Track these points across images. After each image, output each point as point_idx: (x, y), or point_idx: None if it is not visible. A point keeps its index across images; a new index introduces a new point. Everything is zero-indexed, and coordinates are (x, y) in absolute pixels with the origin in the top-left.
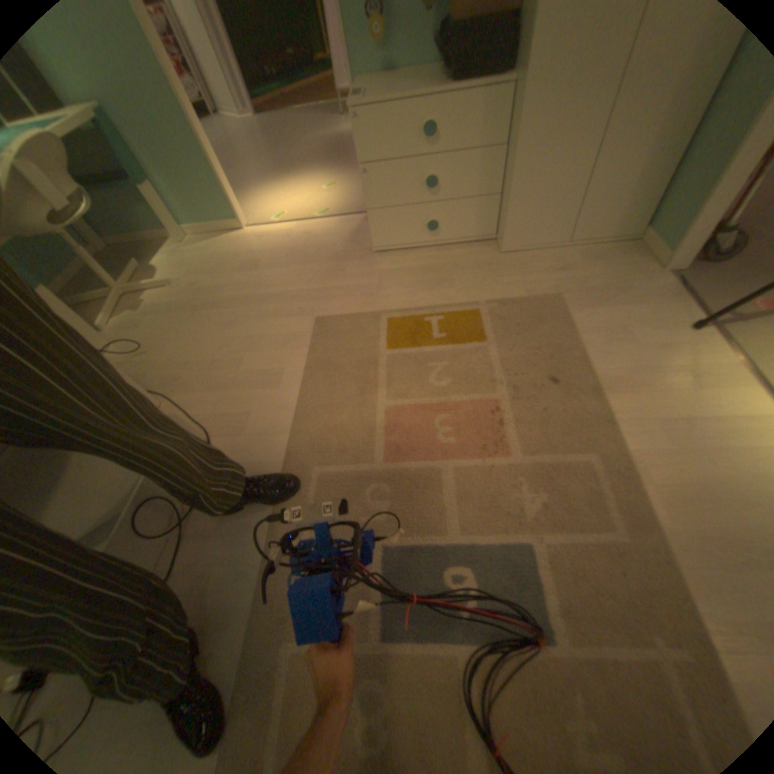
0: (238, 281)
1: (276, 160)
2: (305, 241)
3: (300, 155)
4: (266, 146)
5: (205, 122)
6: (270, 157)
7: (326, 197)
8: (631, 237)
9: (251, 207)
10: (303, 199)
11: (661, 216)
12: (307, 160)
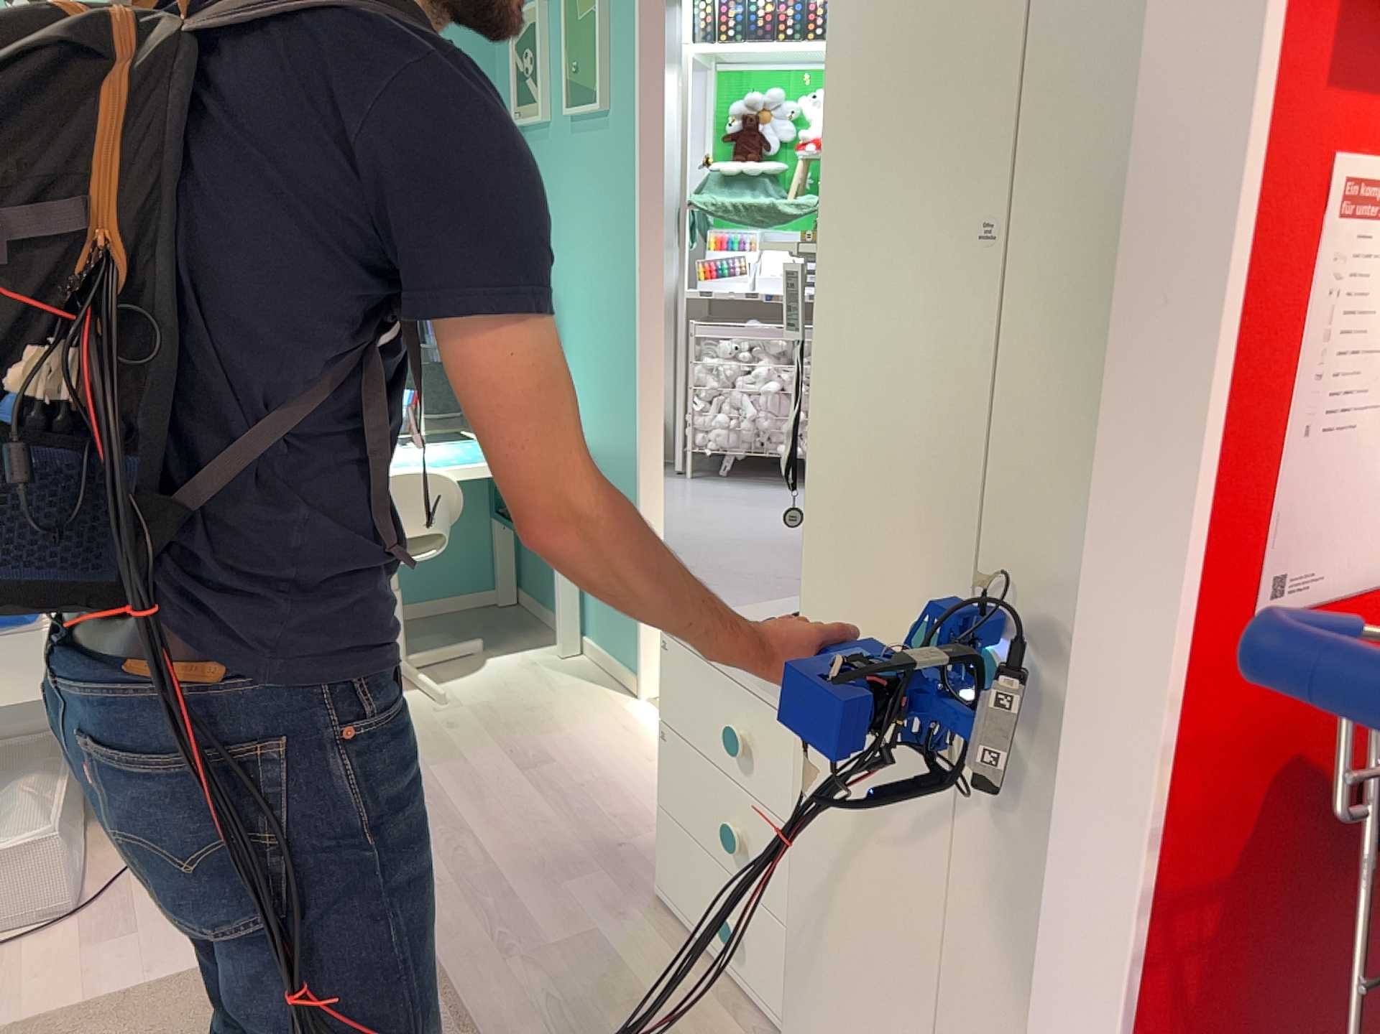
0: (477, 768)
1: None
2: (643, 788)
3: None
4: None
5: None
6: None
7: None
8: None
9: None
10: None
11: None
12: None
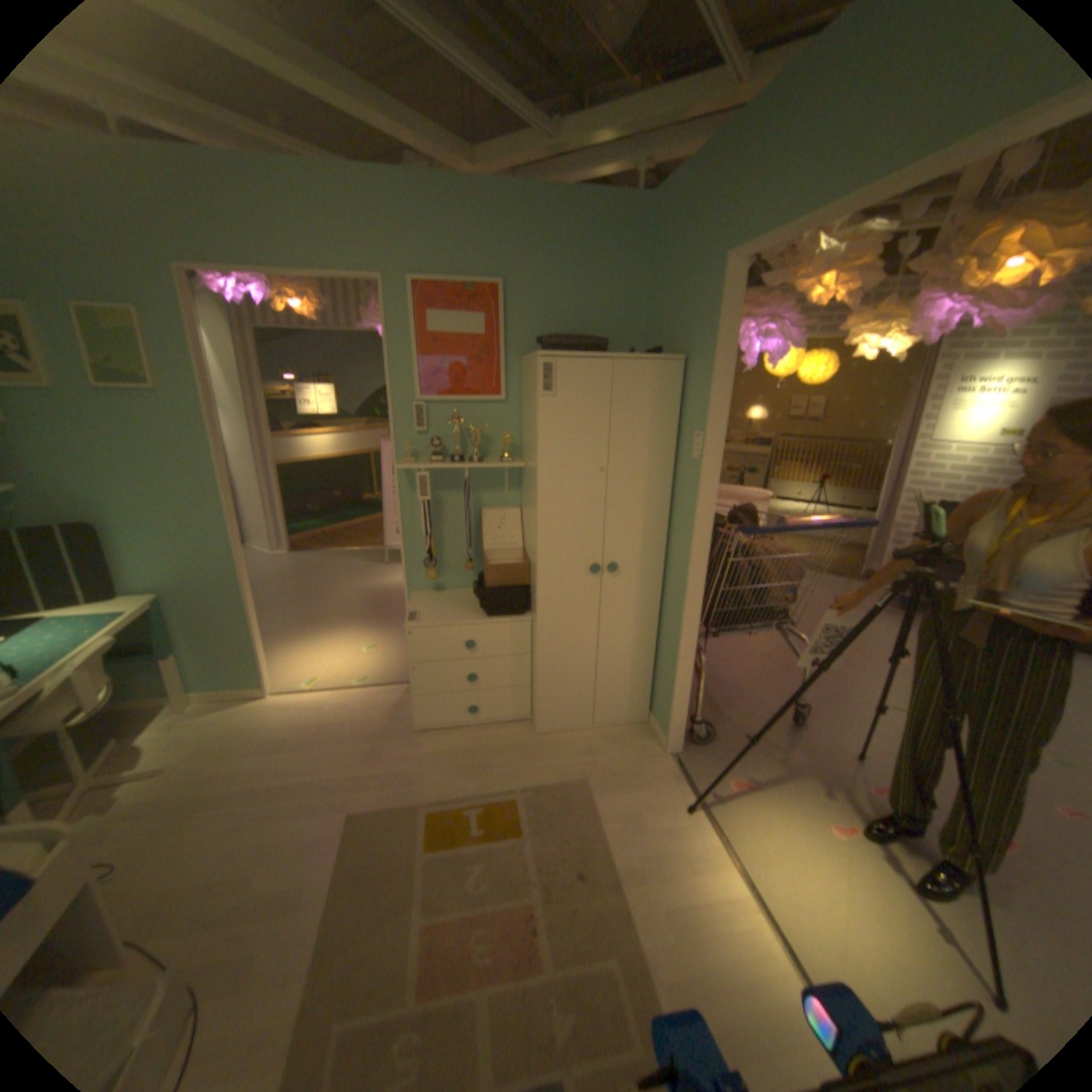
0: (254, 770)
1: (311, 613)
2: (339, 717)
3: (340, 609)
4: (301, 594)
5: None
6: (305, 609)
7: (365, 663)
8: (640, 722)
9: (277, 670)
10: (339, 663)
11: (655, 709)
12: (347, 616)
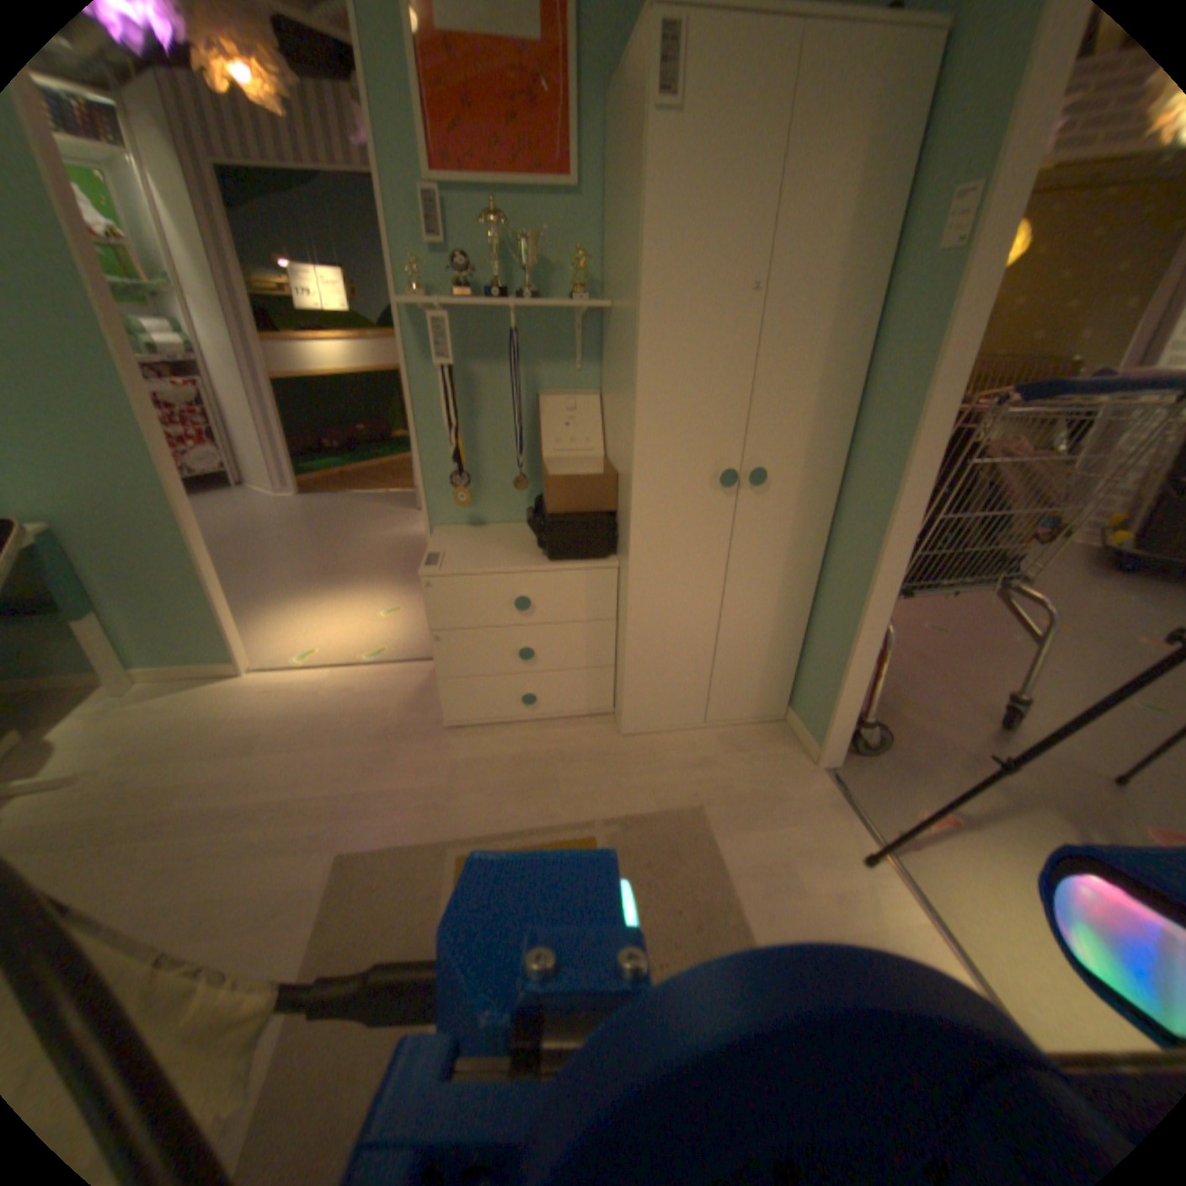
0: (209, 780)
1: (317, 566)
2: (340, 704)
3: (355, 561)
4: (306, 543)
5: (221, 496)
6: (310, 560)
7: (383, 630)
8: (774, 720)
9: (263, 638)
10: (348, 630)
11: (799, 702)
12: (363, 570)
